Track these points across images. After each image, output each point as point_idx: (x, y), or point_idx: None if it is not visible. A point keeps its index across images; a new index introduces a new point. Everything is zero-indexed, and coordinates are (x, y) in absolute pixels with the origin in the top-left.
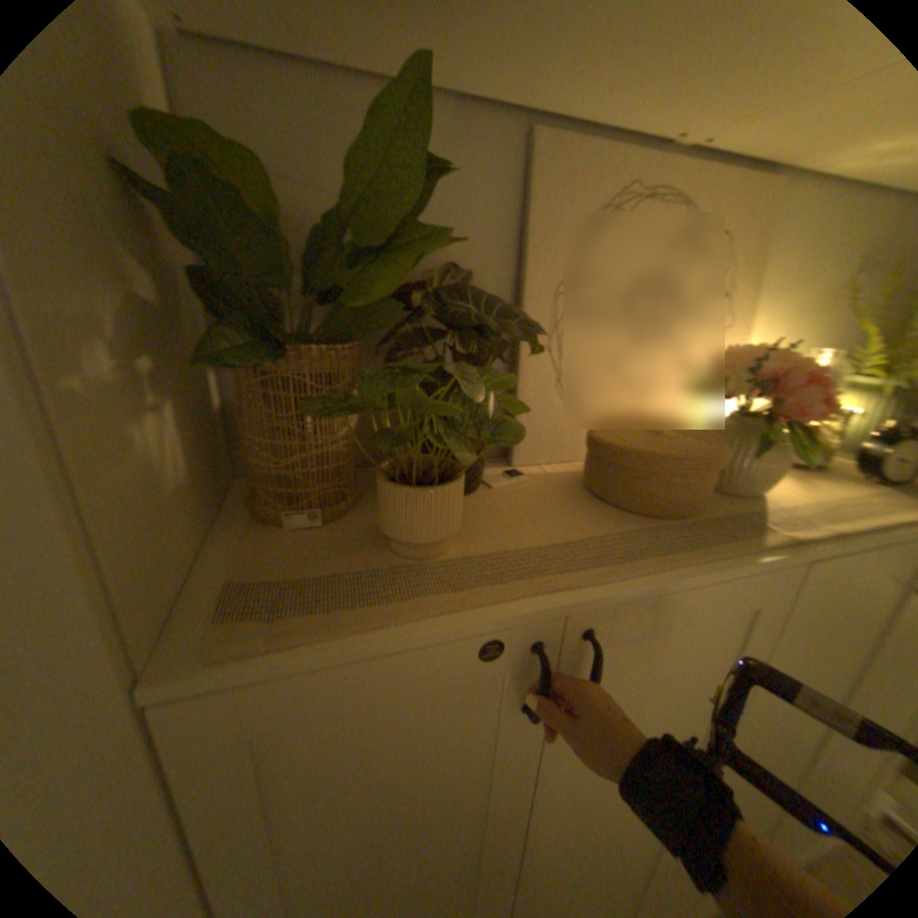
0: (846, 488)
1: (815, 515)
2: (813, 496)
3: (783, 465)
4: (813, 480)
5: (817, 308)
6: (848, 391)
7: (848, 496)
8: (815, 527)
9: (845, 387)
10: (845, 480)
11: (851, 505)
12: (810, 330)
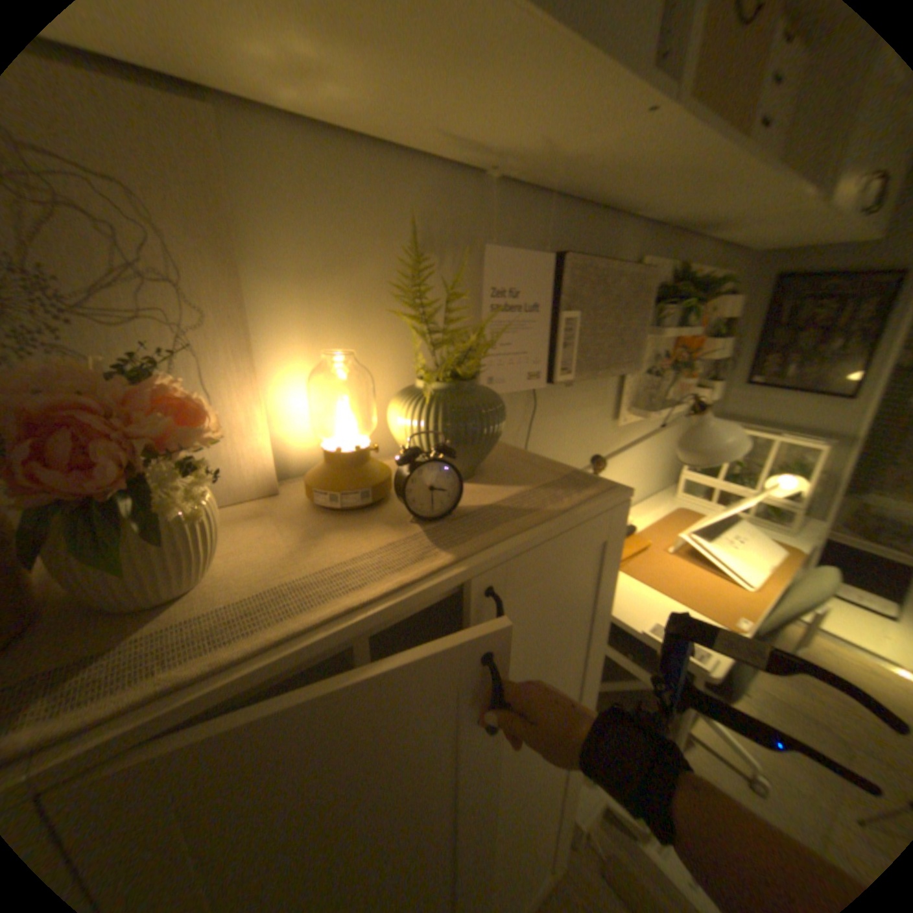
0: (354, 539)
1: (194, 632)
2: (270, 573)
3: (135, 556)
4: (323, 532)
5: (380, 295)
6: (401, 397)
7: (331, 559)
8: (136, 675)
9: (403, 392)
10: (372, 522)
11: (305, 583)
12: (381, 322)
